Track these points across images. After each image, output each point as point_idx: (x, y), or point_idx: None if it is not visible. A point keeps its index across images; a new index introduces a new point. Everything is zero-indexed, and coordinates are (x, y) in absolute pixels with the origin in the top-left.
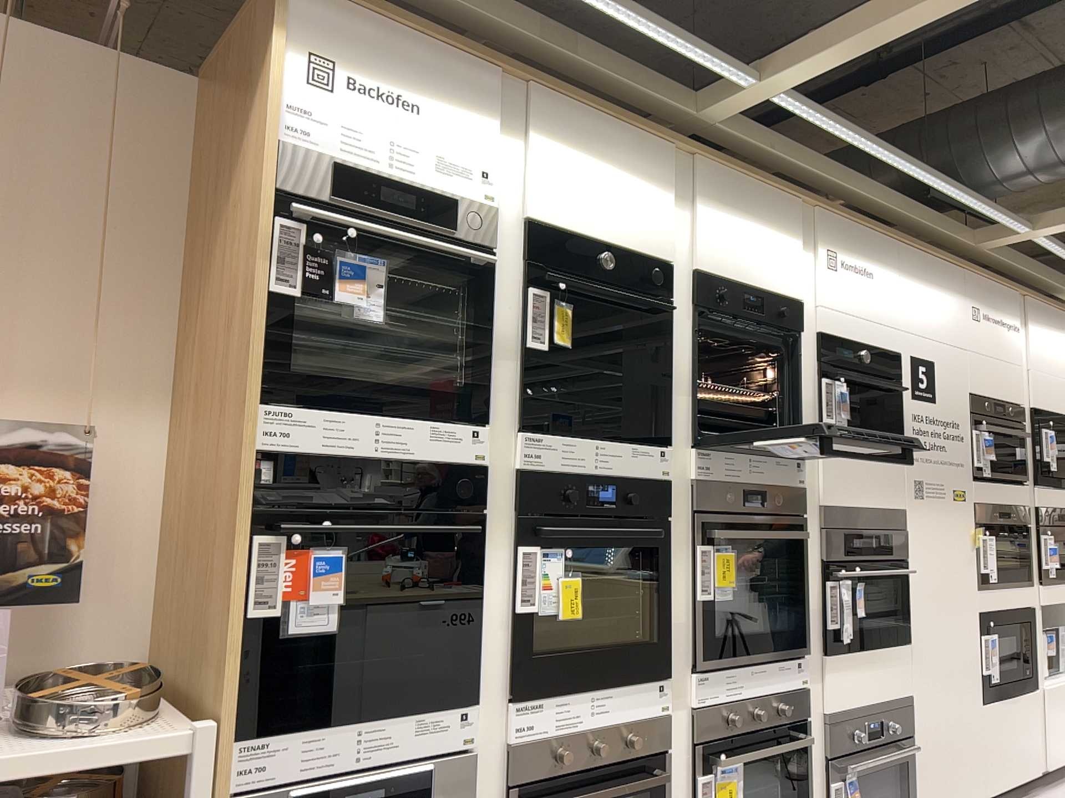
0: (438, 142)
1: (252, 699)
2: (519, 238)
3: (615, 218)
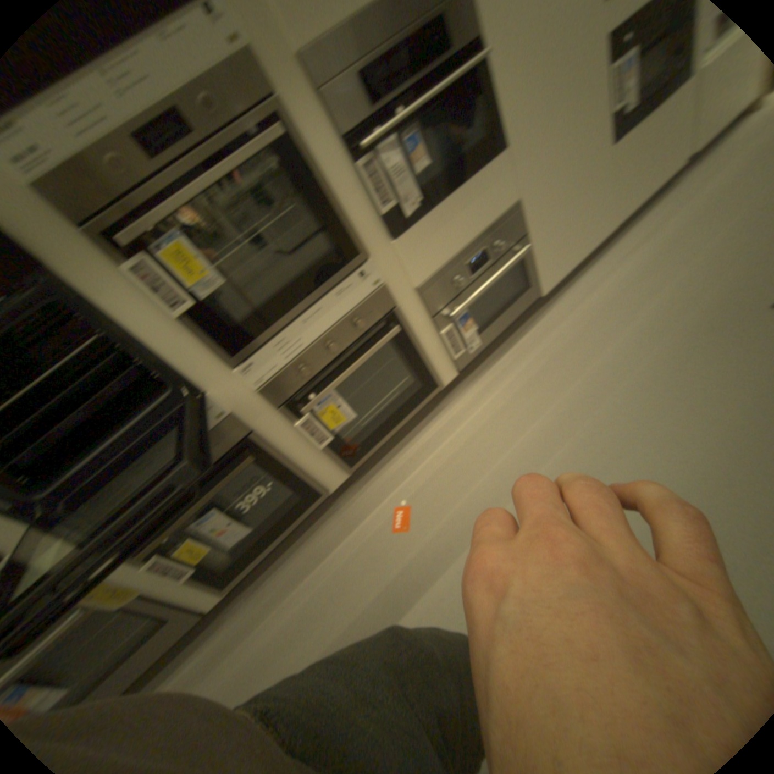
0: None
1: None
2: None
3: None
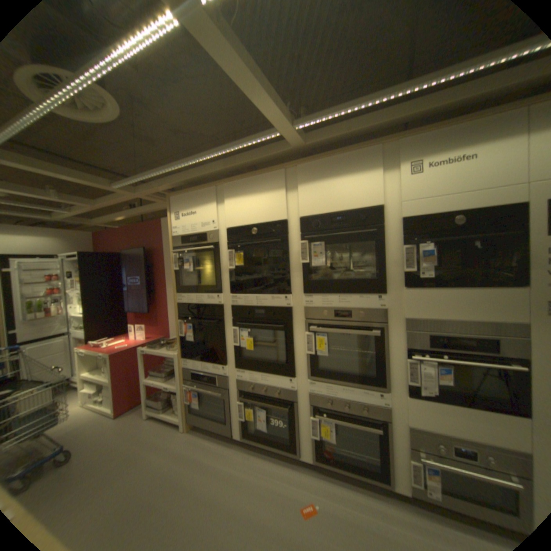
0: (198, 216)
1: (179, 355)
2: (225, 233)
3: (258, 210)
